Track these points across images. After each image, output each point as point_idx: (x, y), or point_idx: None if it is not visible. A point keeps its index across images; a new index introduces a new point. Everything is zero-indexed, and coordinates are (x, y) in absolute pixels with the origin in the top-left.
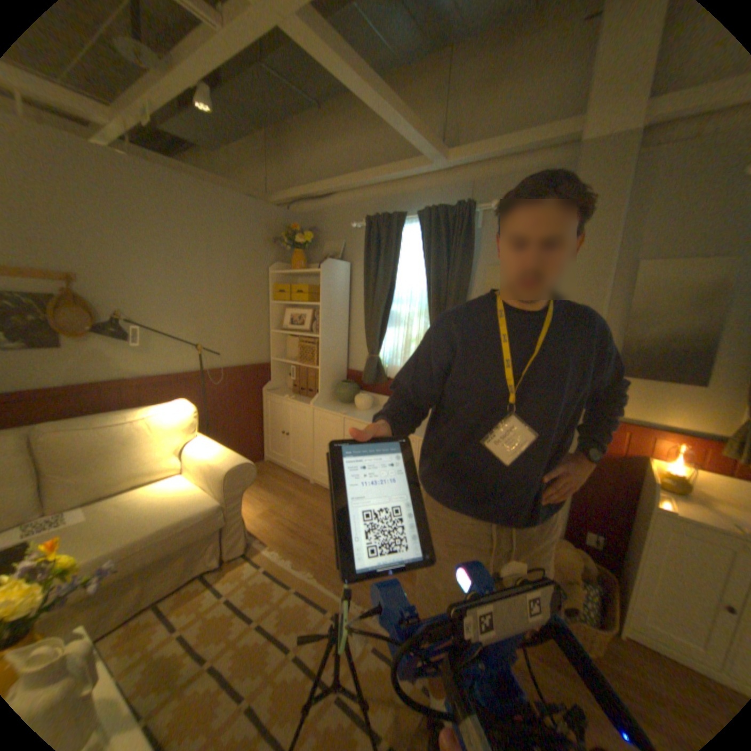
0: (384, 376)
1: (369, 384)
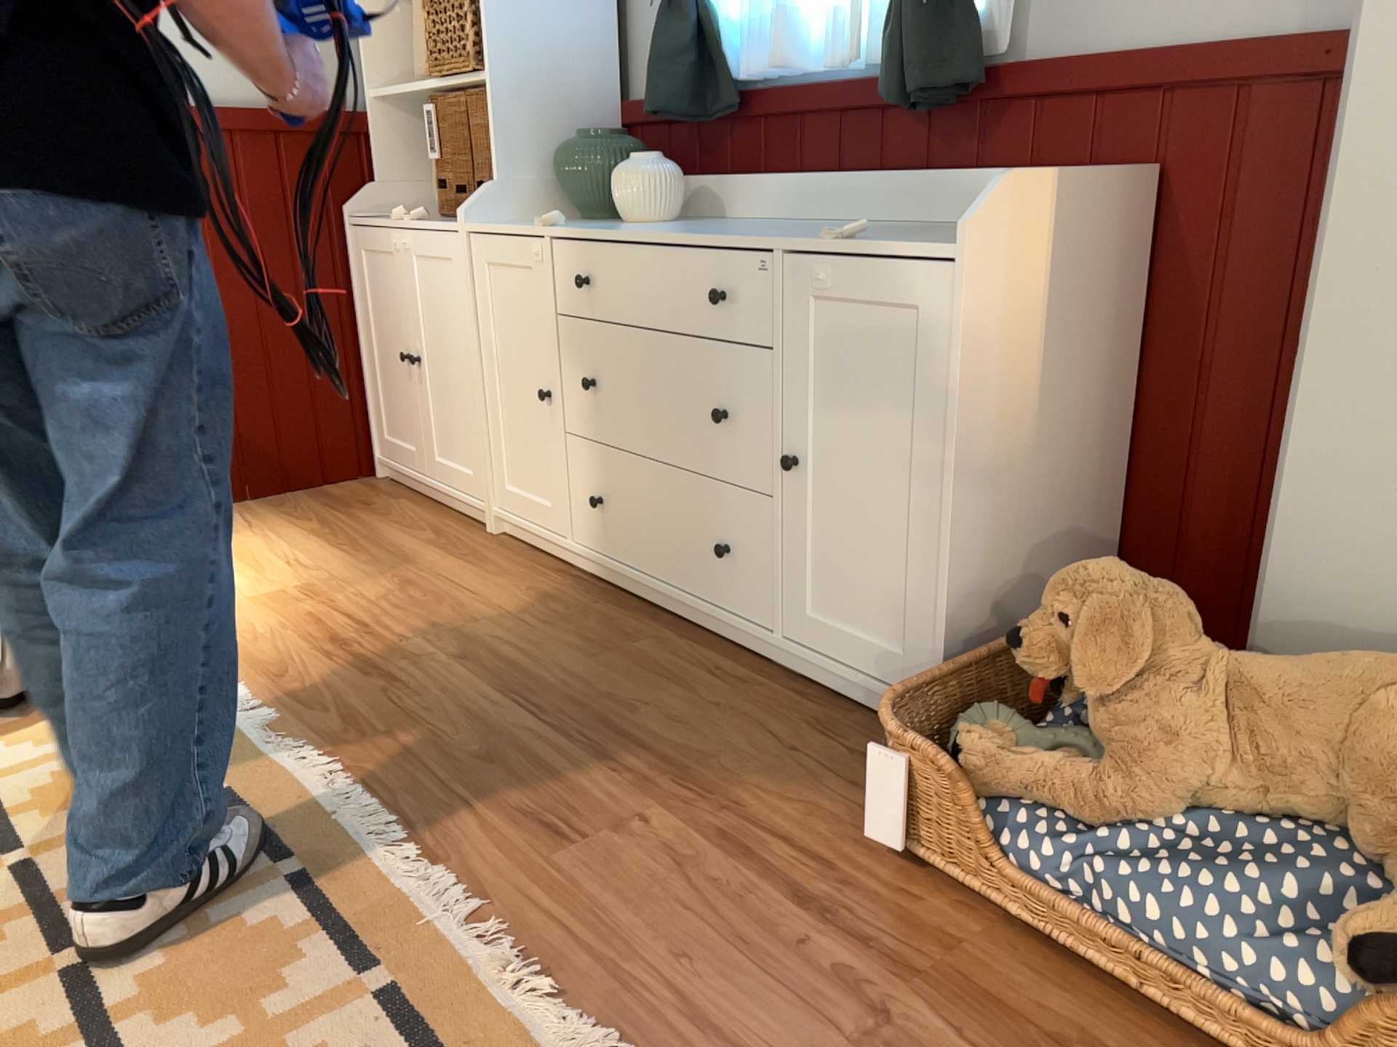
0: (730, 79)
1: (671, 120)
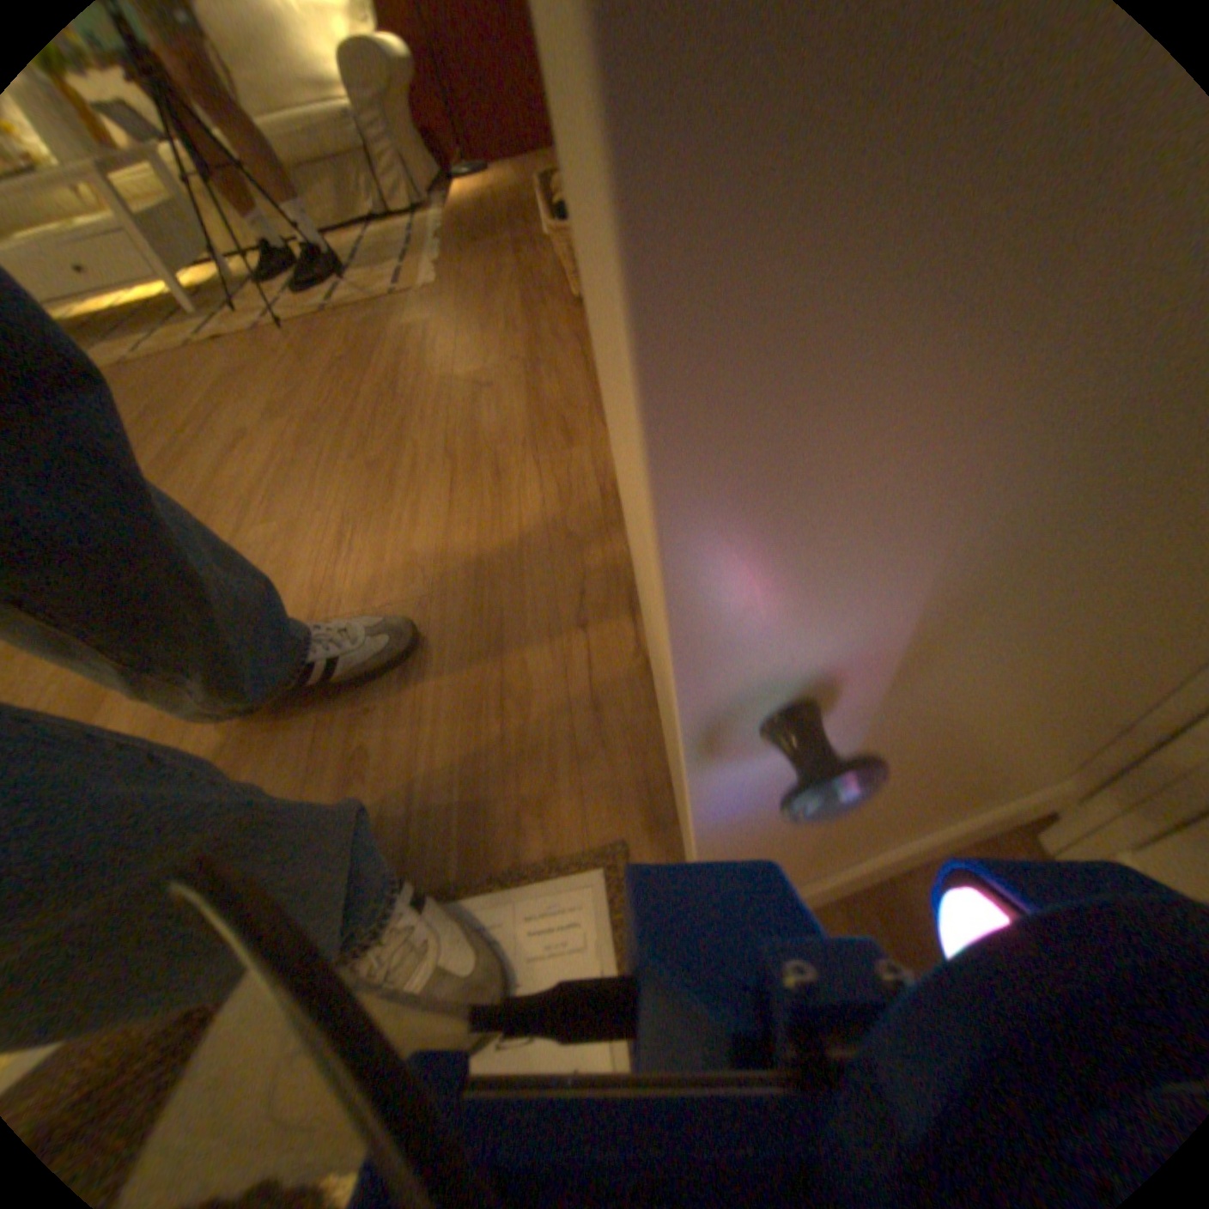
0: None
1: None
